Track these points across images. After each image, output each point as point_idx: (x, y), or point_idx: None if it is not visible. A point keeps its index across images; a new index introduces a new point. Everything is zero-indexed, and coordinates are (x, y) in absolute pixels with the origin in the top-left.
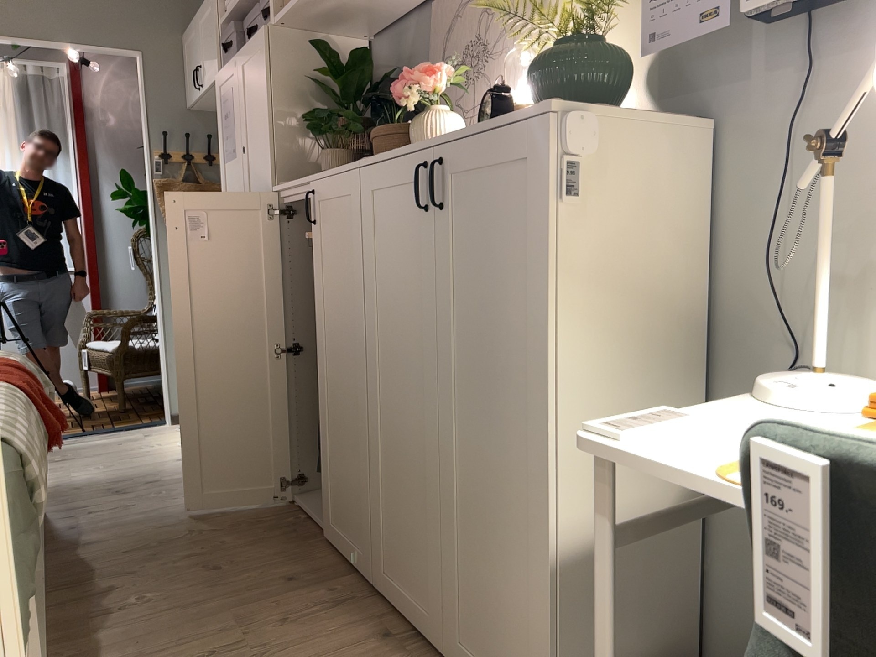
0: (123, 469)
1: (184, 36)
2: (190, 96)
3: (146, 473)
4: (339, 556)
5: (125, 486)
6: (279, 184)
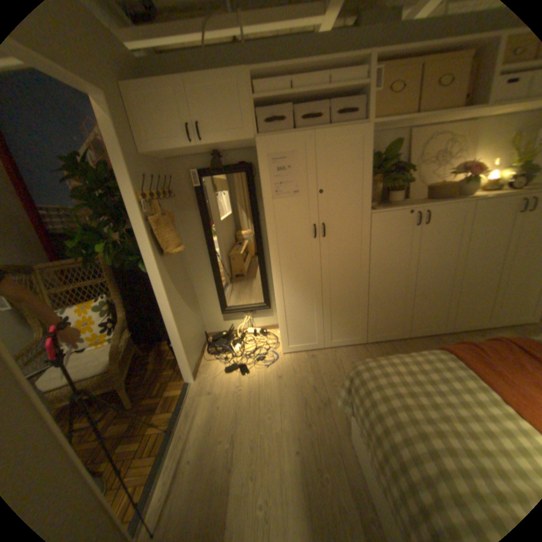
0: (281, 403)
1: (129, 85)
2: (157, 145)
3: (296, 392)
4: (423, 337)
5: (315, 401)
6: (379, 210)
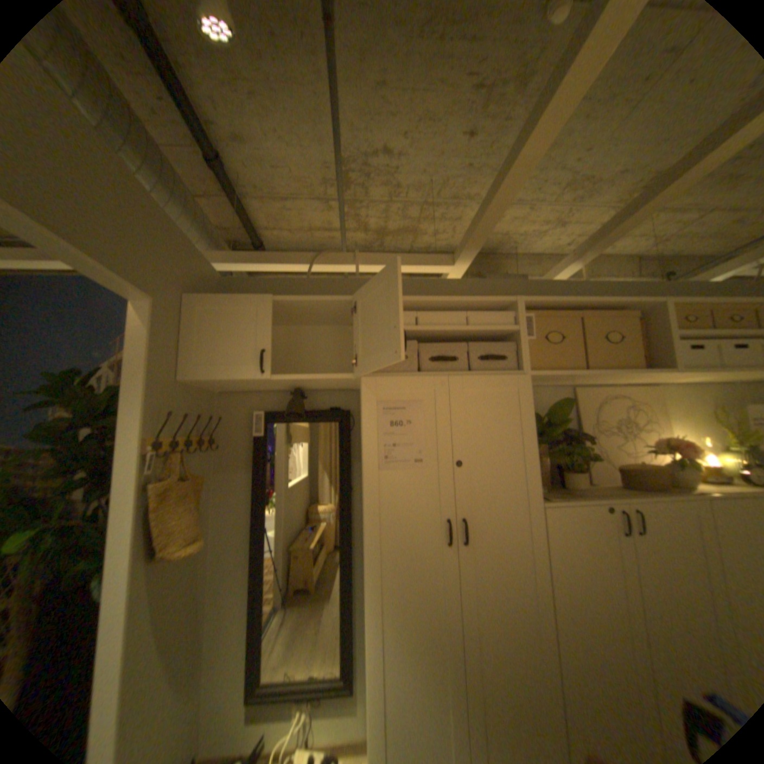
0: None
1: (196, 298)
2: (210, 372)
3: None
4: None
5: None
6: (555, 502)
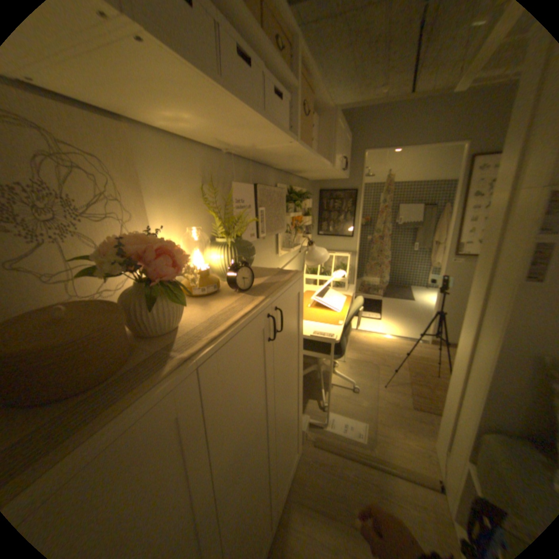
0: None
1: None
2: None
3: None
4: None
5: None
6: None
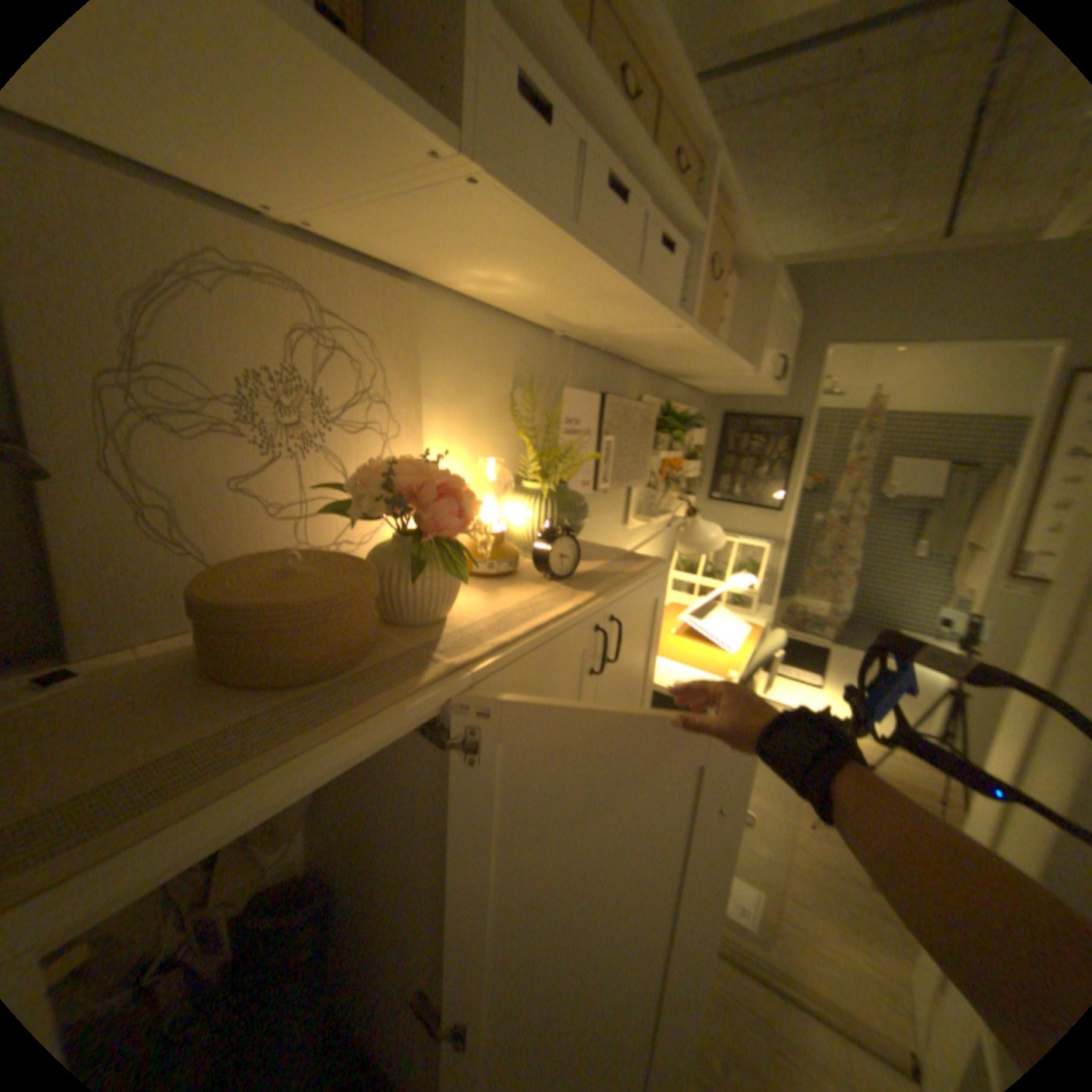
0: None
1: None
2: None
3: None
4: None
5: None
6: None
